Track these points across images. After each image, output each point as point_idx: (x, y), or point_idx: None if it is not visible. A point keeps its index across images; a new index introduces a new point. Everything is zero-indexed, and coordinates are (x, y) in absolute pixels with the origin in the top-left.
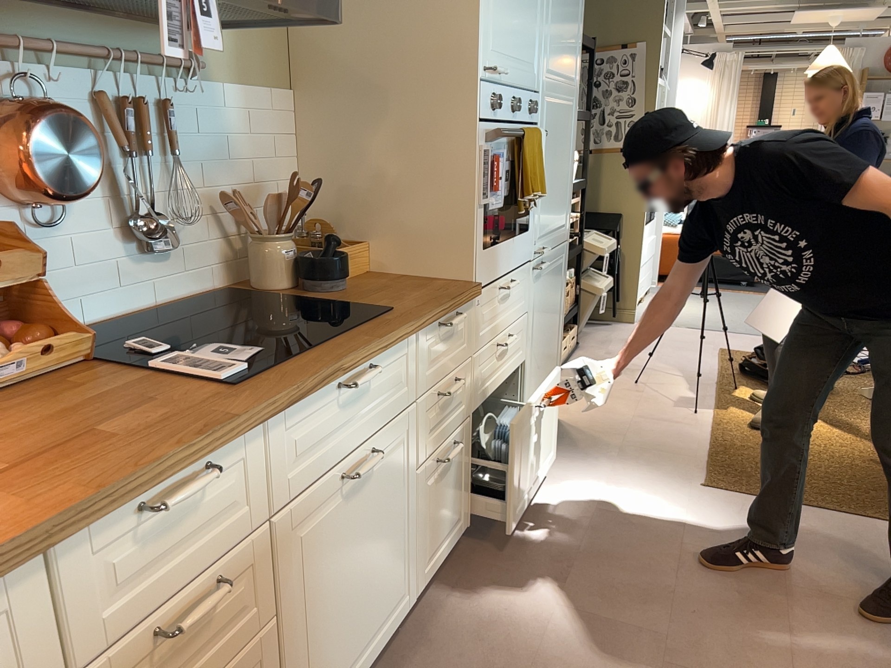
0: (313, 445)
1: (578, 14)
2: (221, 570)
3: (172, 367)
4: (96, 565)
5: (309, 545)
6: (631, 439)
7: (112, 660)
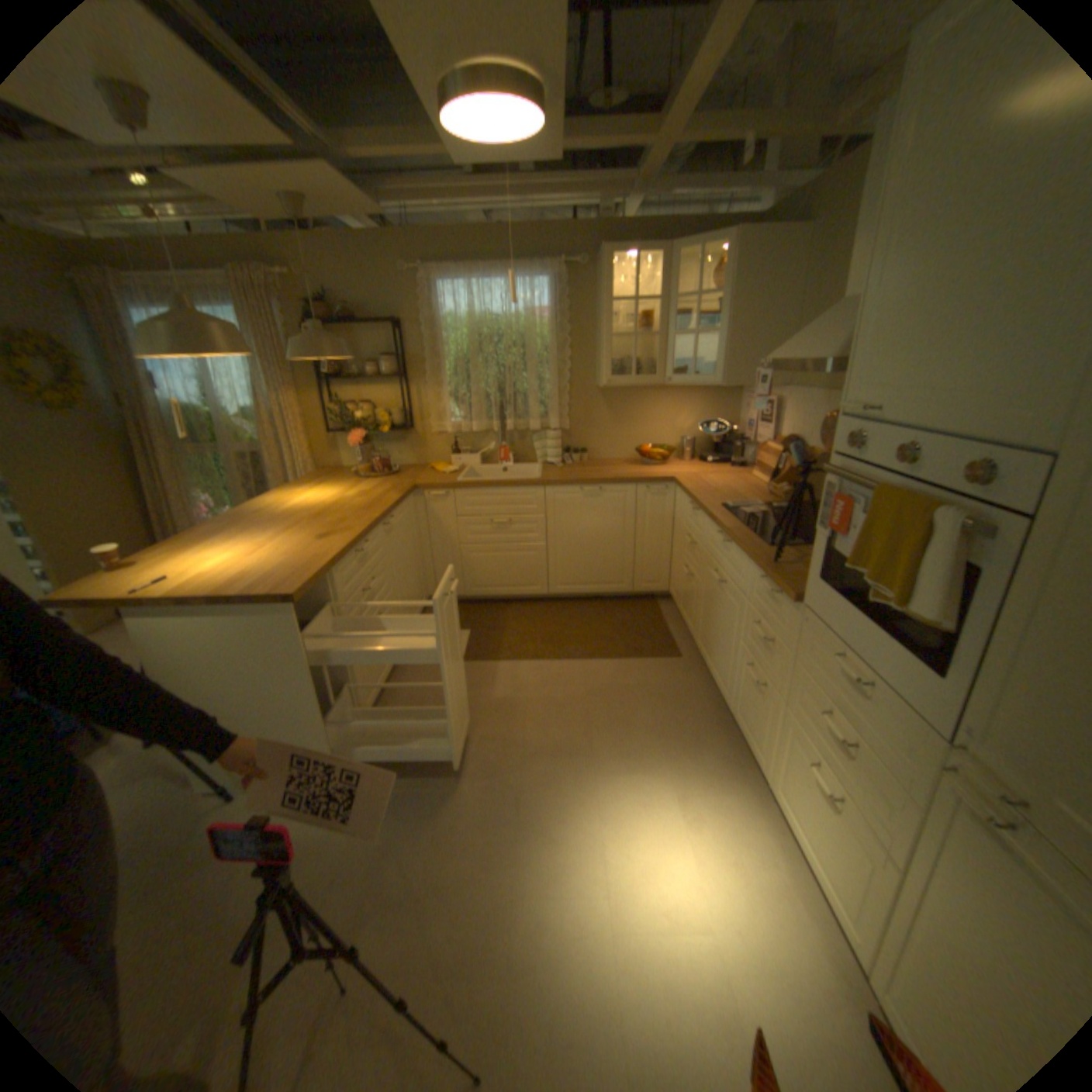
0: (714, 544)
1: None
2: (696, 544)
3: (747, 502)
4: (689, 508)
5: (708, 578)
6: None
7: (687, 531)
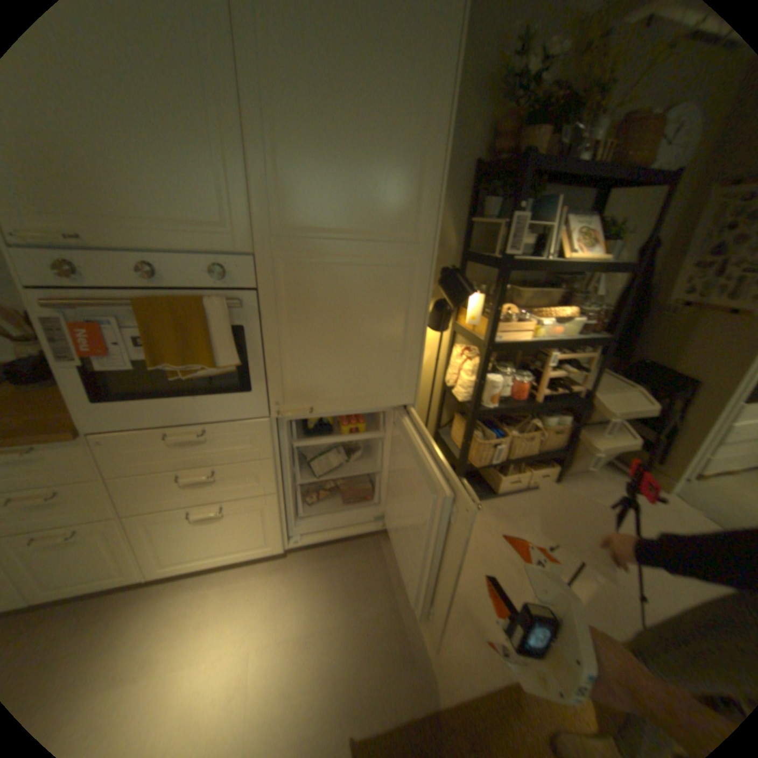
0: None
1: (413, 142)
2: None
3: None
4: None
5: None
6: (407, 617)
7: None
